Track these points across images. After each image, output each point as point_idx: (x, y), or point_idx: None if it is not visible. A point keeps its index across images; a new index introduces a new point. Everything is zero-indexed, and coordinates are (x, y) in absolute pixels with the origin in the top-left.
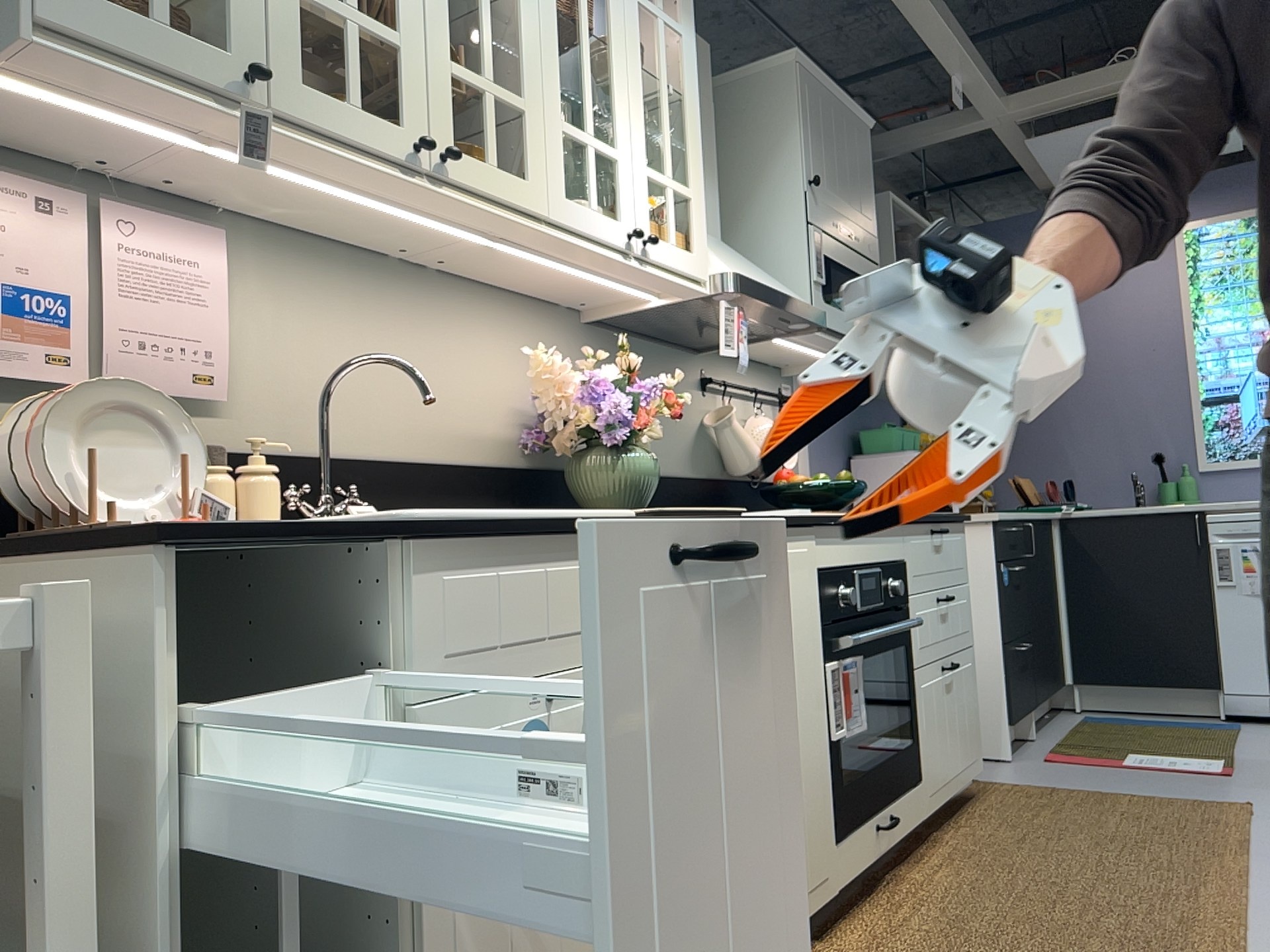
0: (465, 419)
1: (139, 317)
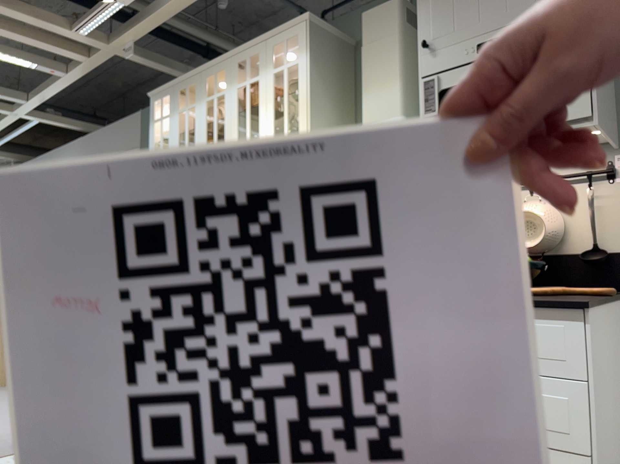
0: None
1: None
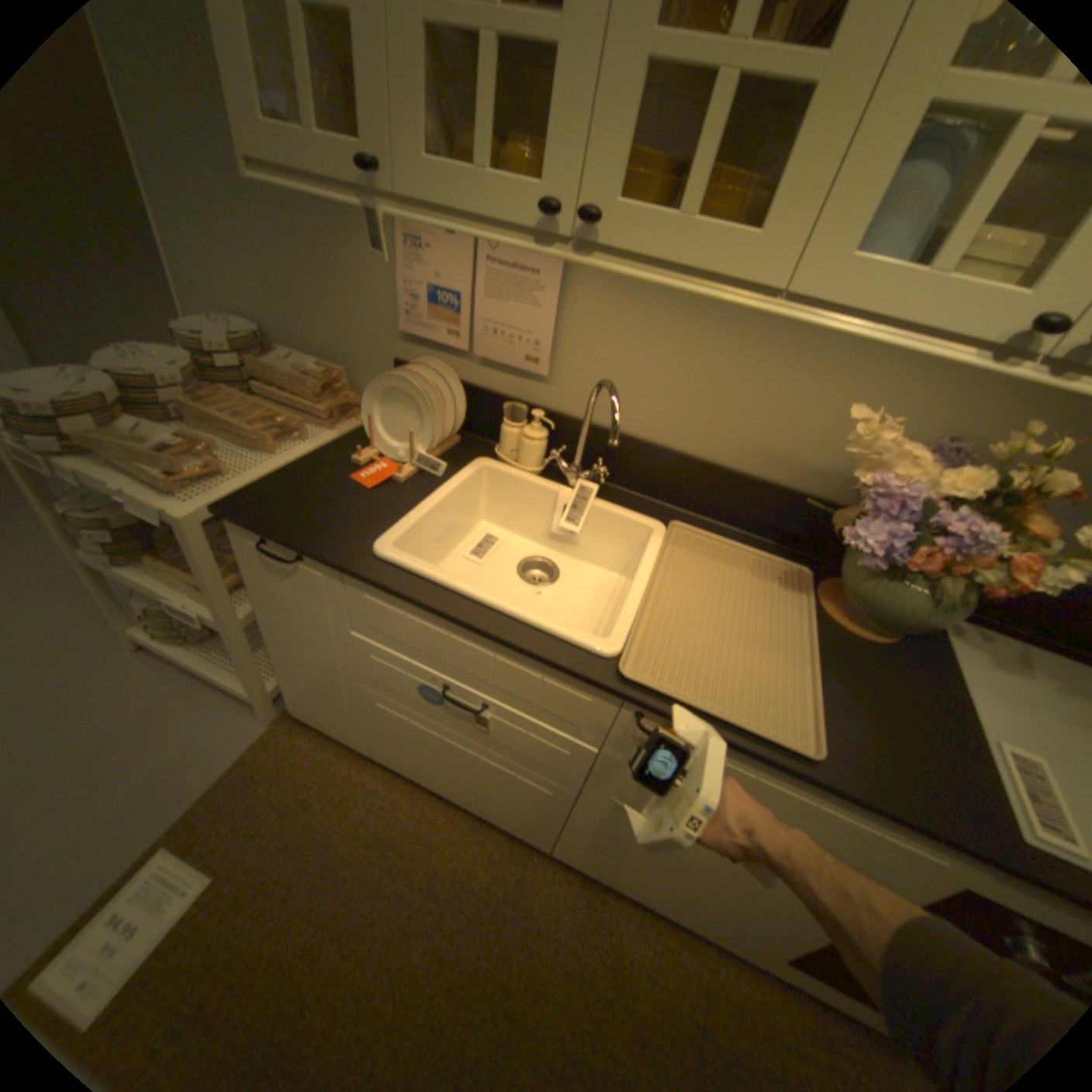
0: (787, 440)
1: (494, 311)
